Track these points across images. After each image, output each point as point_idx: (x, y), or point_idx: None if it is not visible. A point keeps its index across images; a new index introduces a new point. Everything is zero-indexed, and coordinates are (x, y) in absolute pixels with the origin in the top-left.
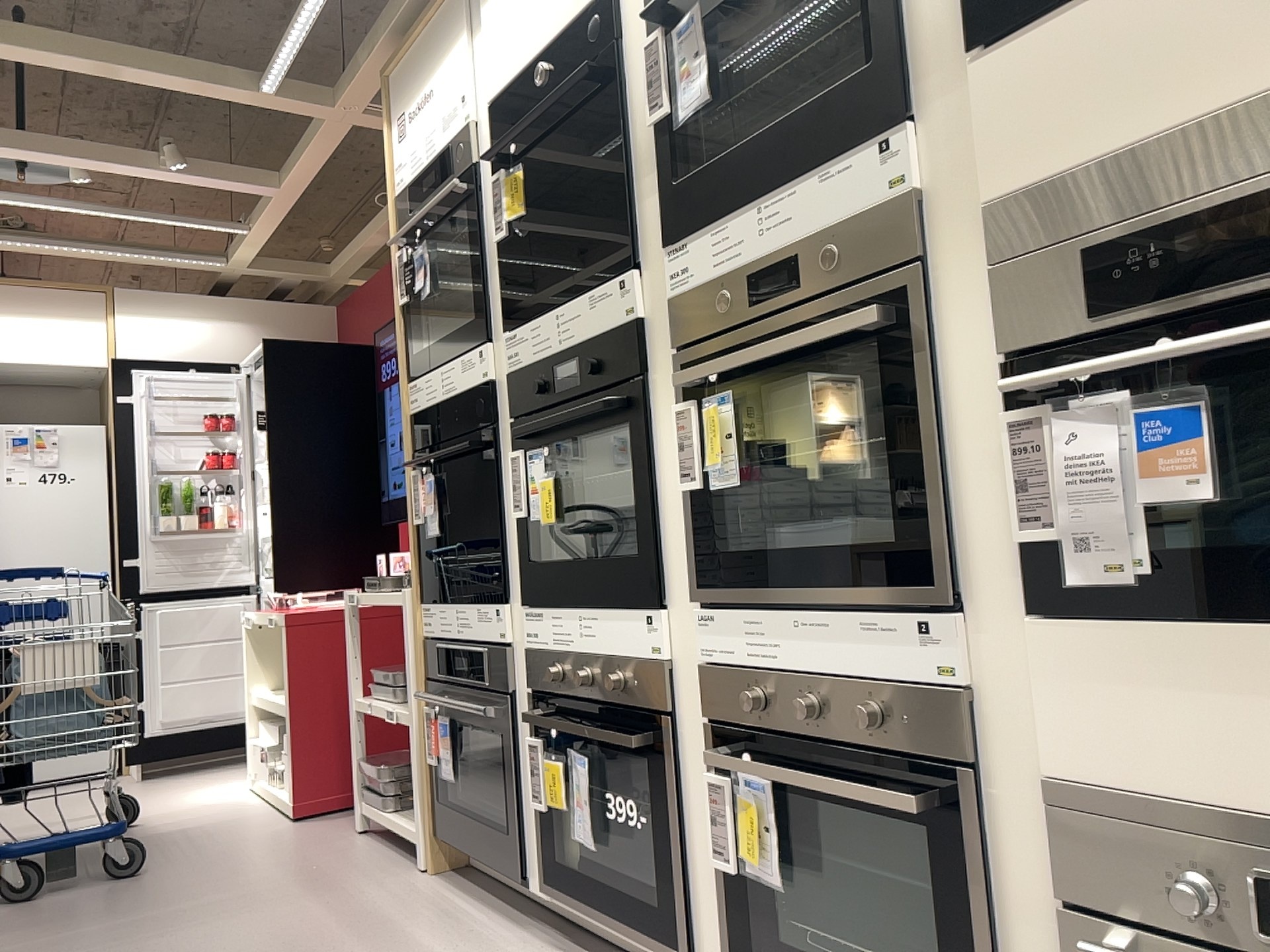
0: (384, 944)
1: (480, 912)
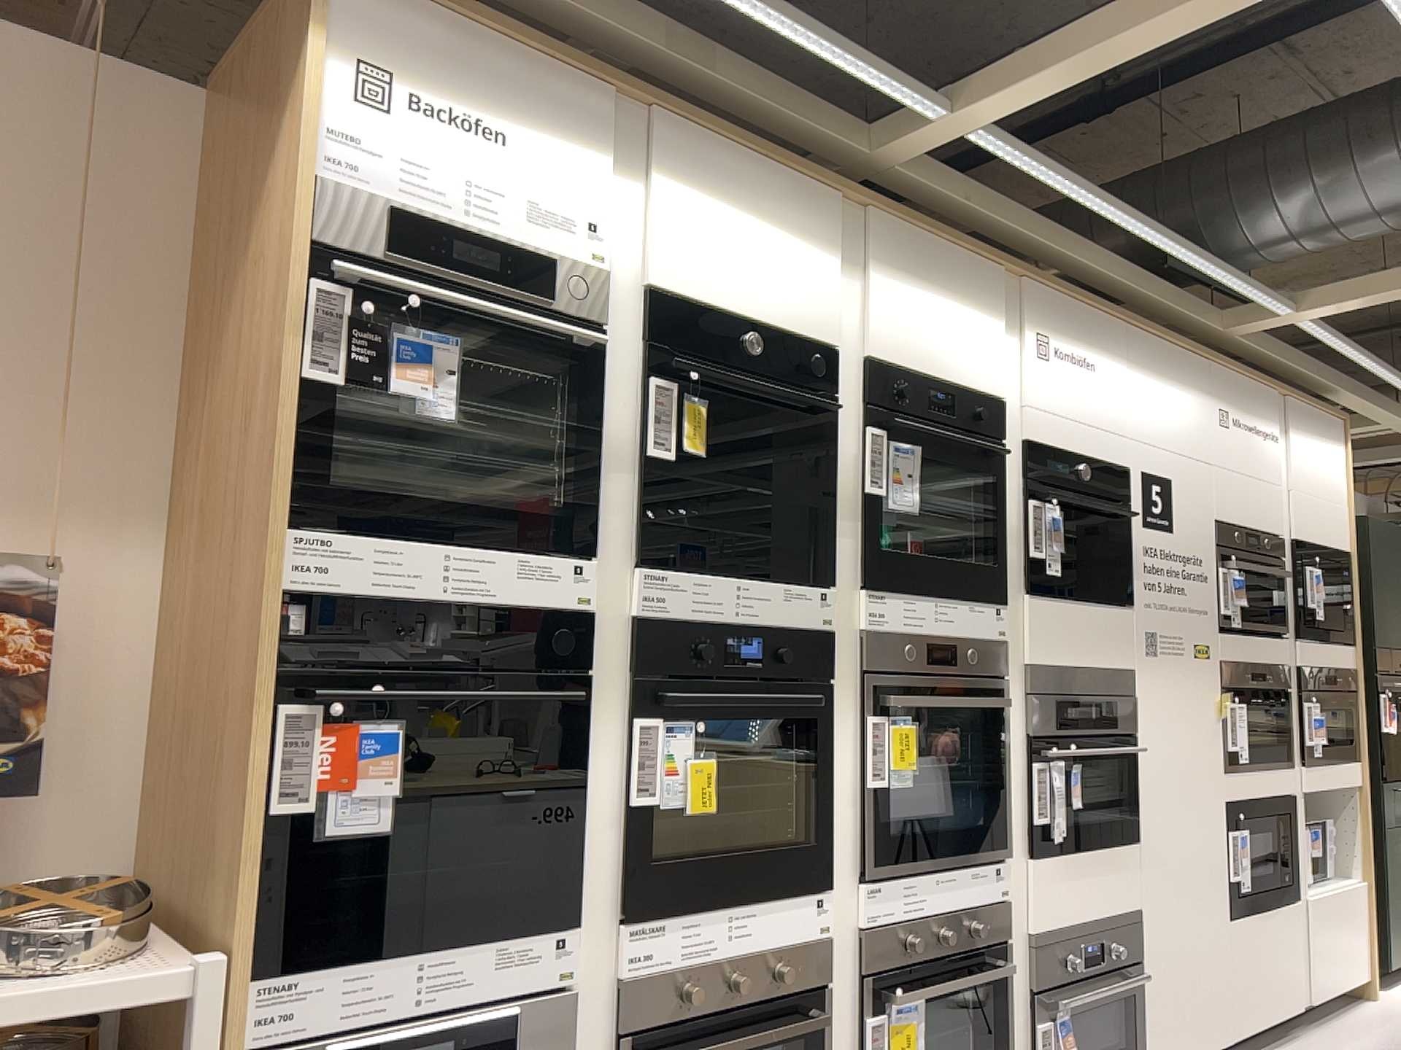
0: None
1: None
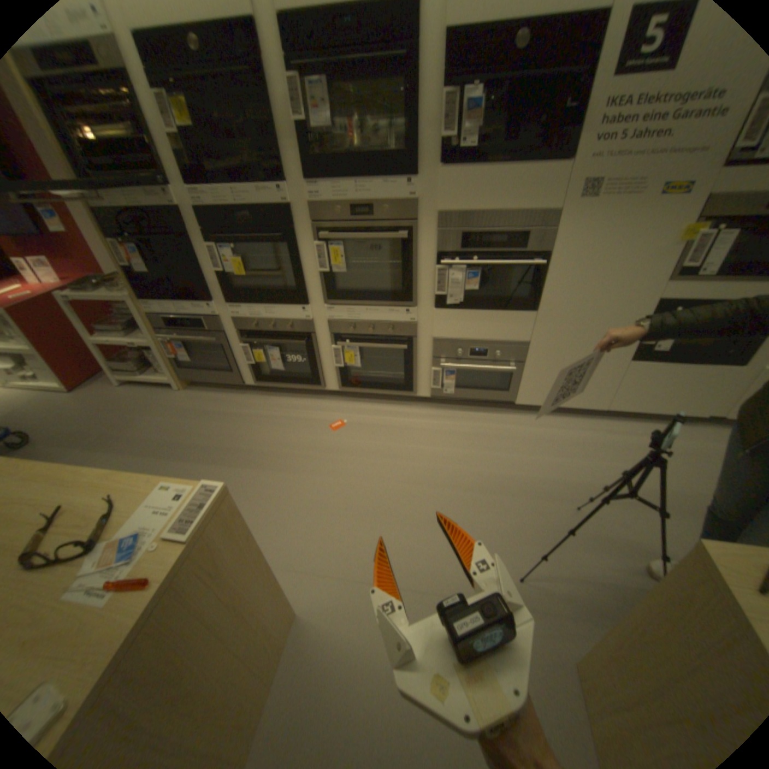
0: (205, 418)
1: (223, 396)
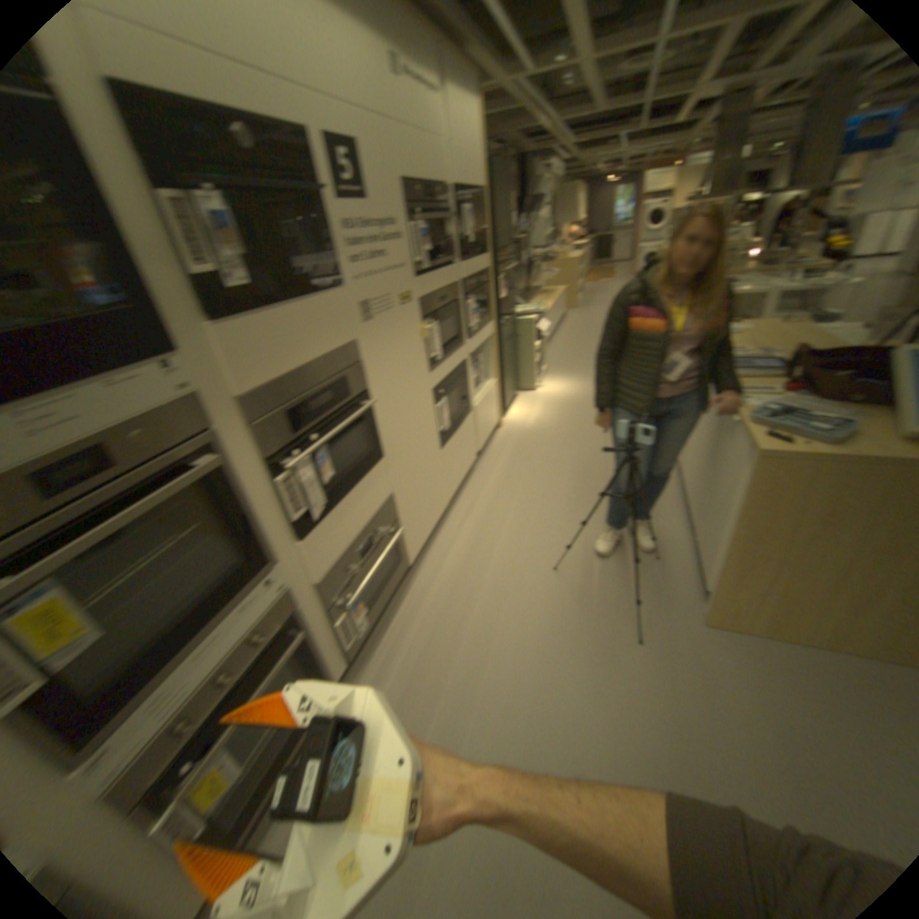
0: None
1: None
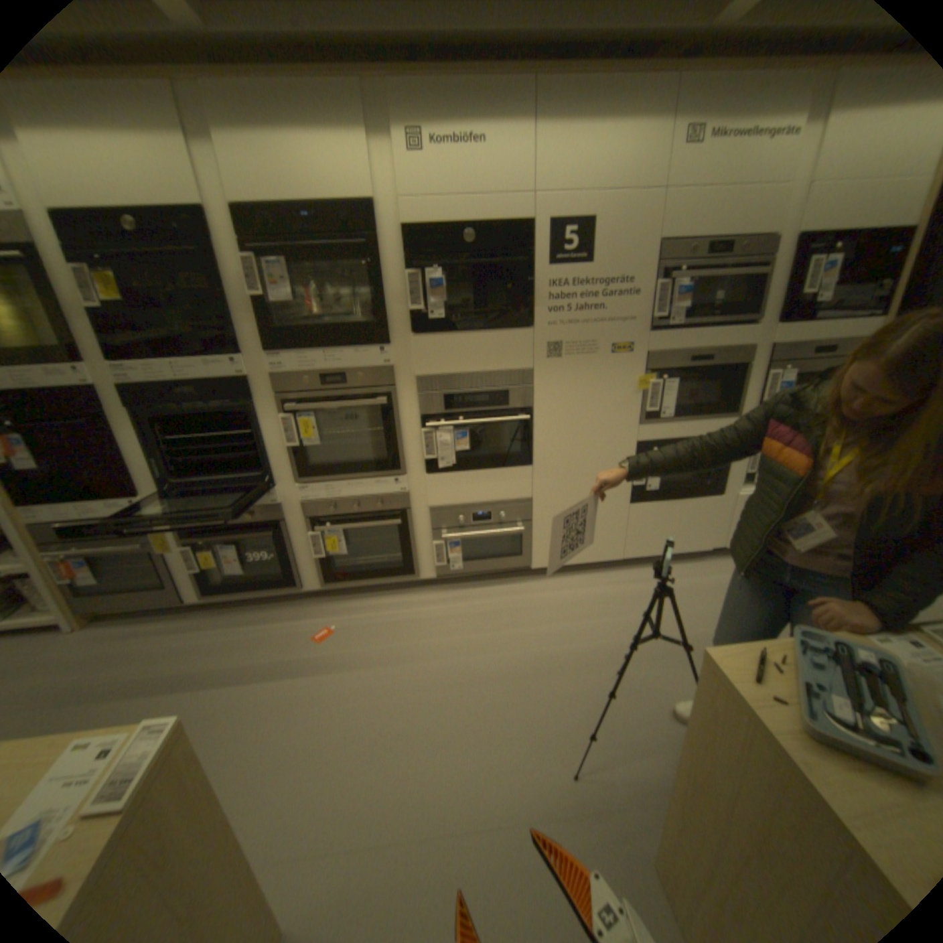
0: (118, 665)
1: (147, 628)
